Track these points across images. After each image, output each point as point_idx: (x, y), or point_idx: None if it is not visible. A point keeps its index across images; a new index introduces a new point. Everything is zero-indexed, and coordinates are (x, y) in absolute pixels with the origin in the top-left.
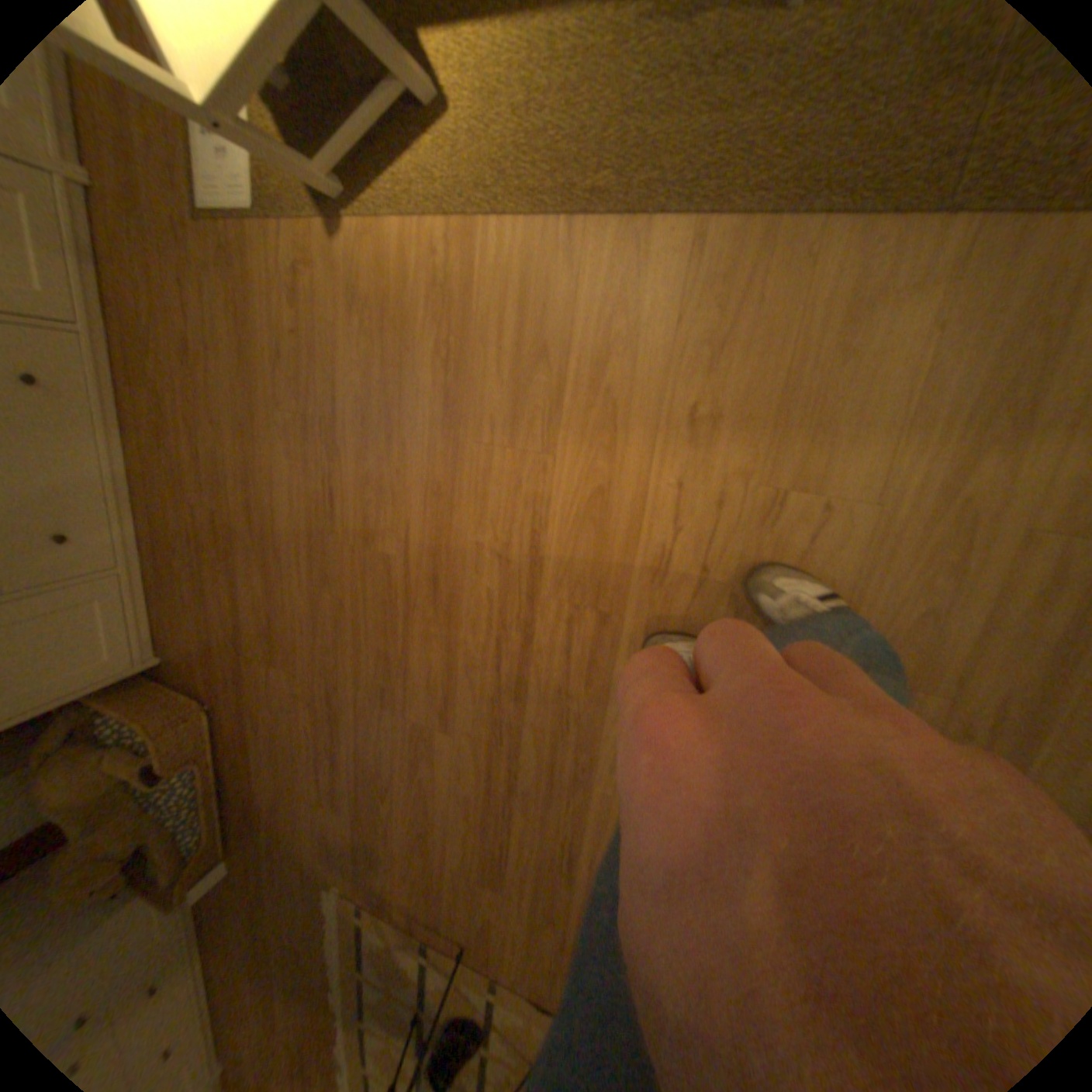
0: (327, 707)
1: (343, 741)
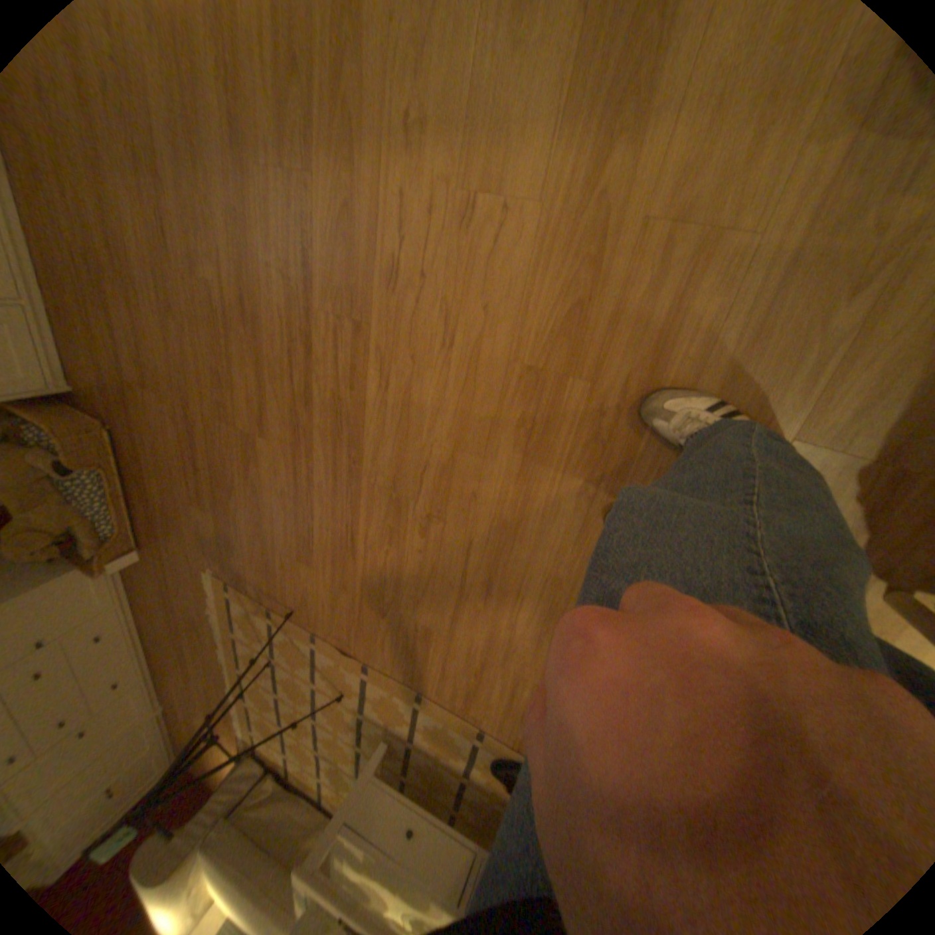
0: (183, 421)
1: (197, 449)
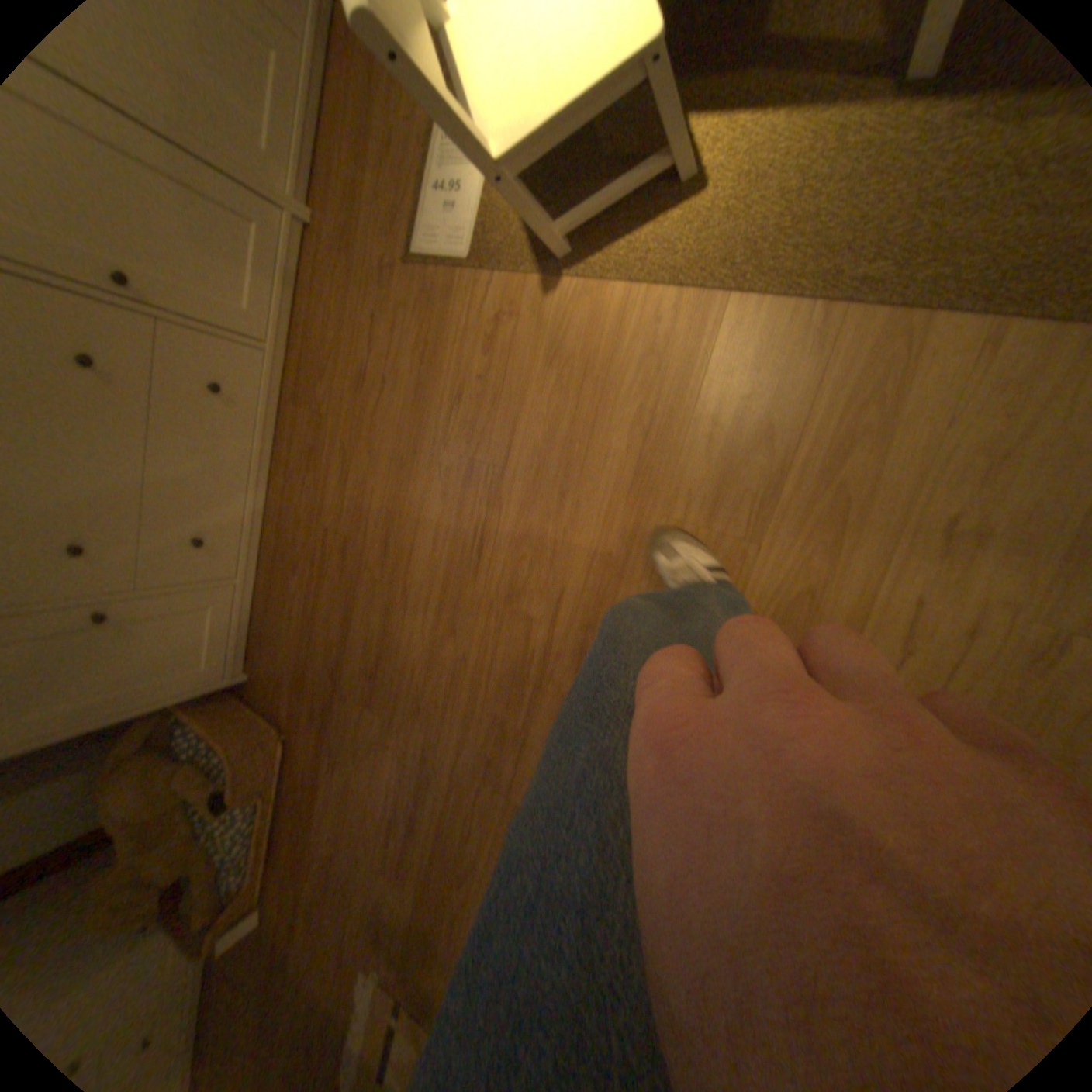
0: (421, 767)
1: (429, 809)
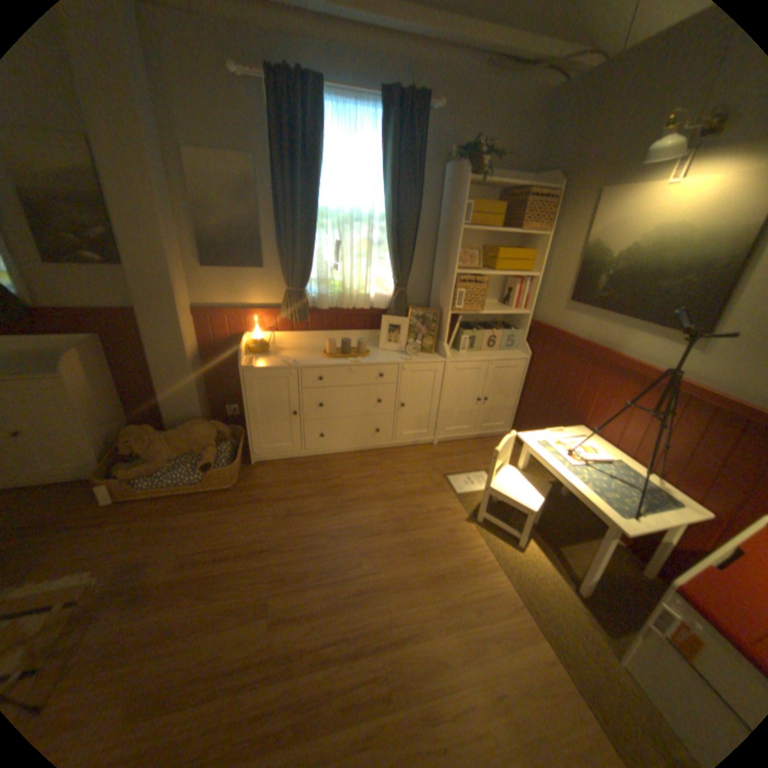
0: (258, 555)
1: (236, 569)
